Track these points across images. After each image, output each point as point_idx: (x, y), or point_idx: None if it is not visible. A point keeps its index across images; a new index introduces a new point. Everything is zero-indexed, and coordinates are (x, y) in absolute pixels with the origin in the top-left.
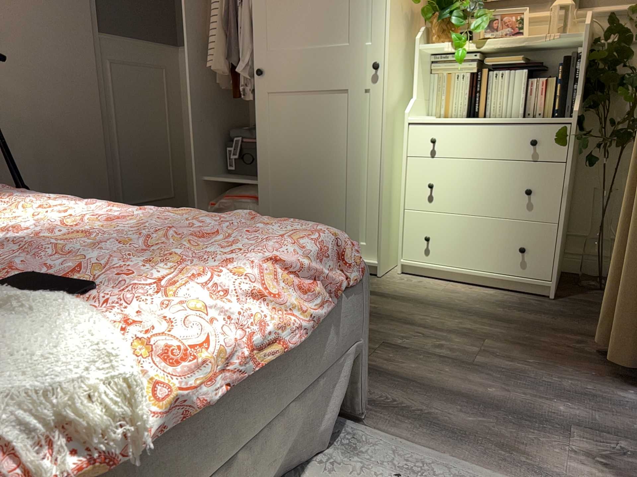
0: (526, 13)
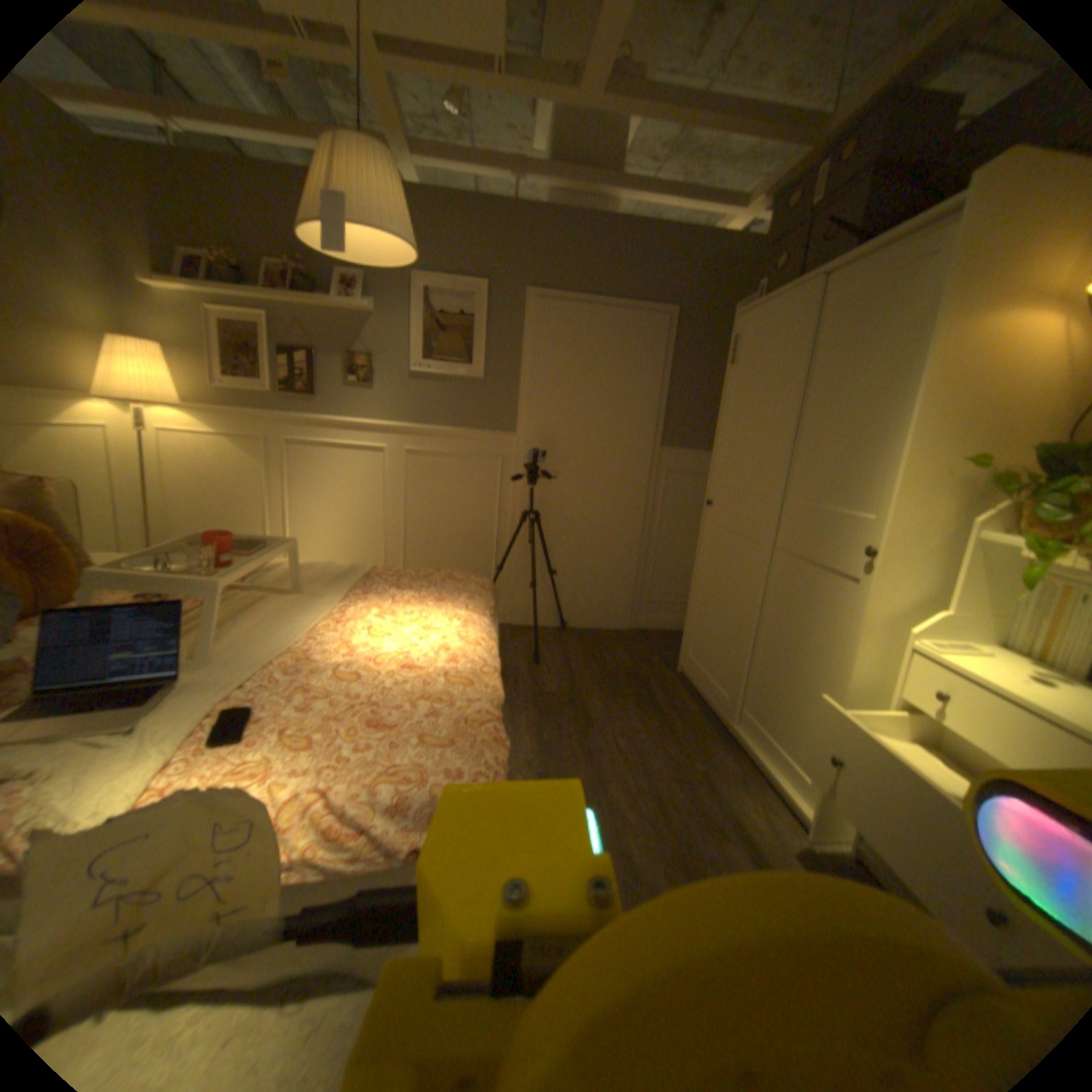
0: None
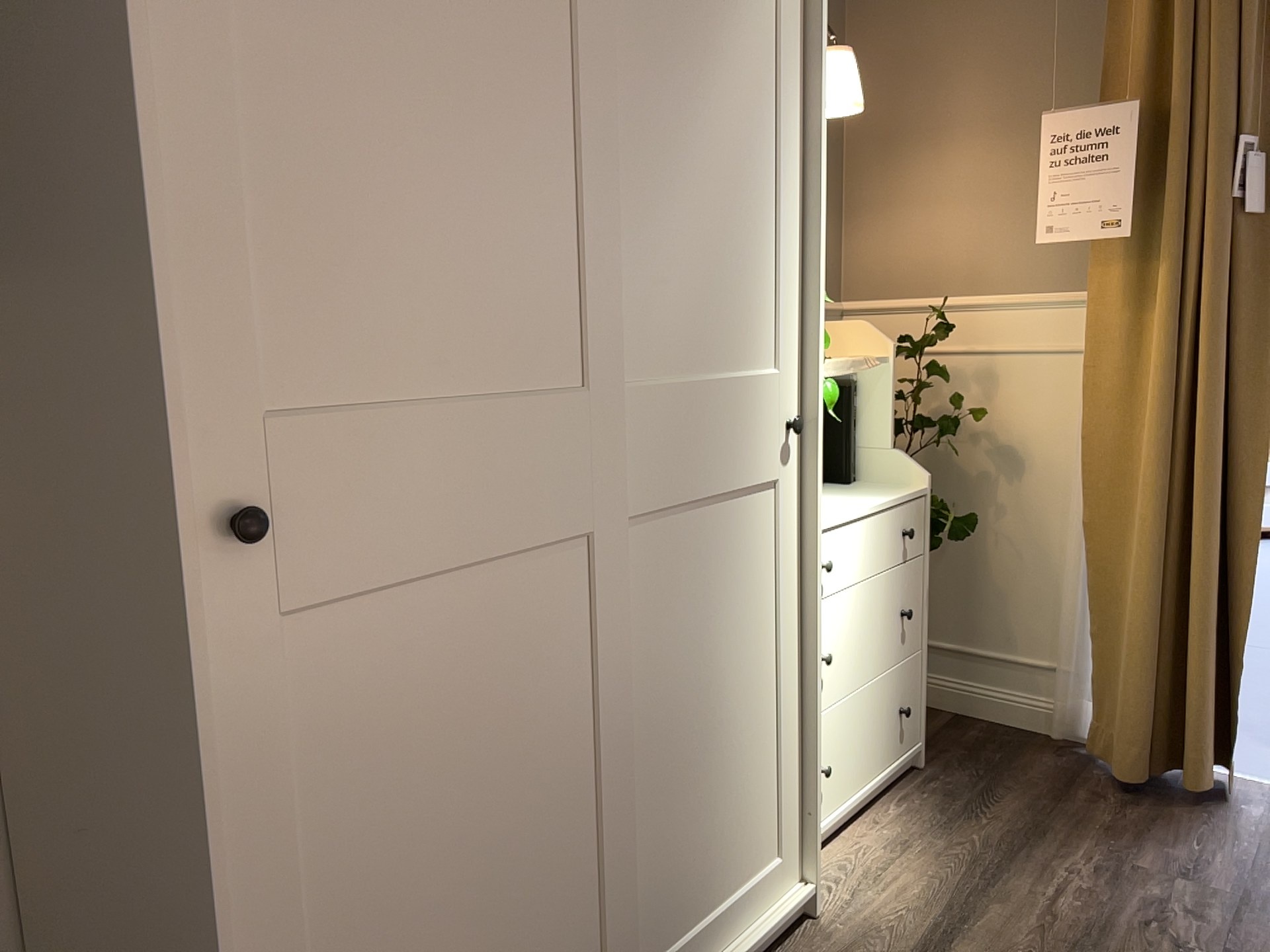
0: None
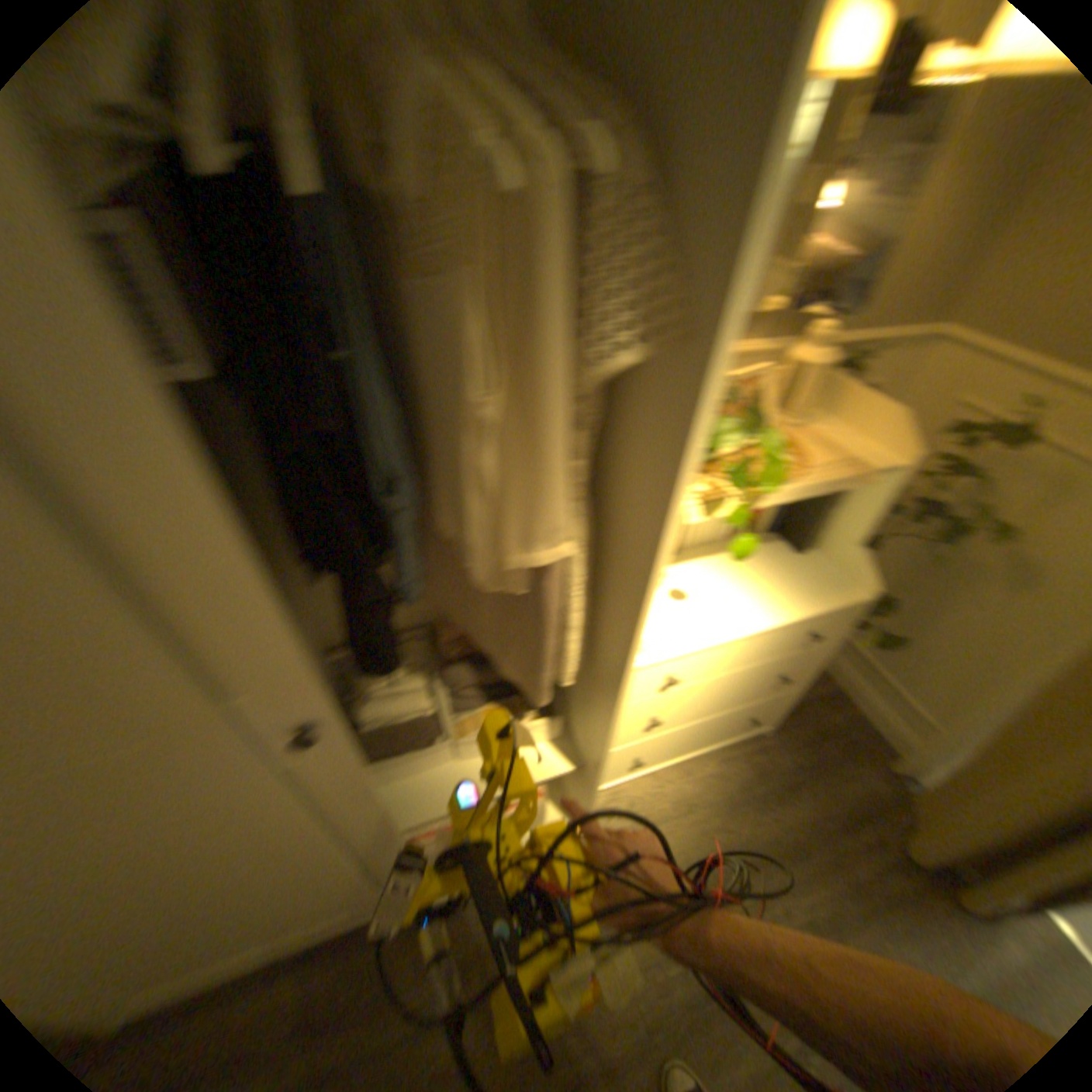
0: (771, 375)
